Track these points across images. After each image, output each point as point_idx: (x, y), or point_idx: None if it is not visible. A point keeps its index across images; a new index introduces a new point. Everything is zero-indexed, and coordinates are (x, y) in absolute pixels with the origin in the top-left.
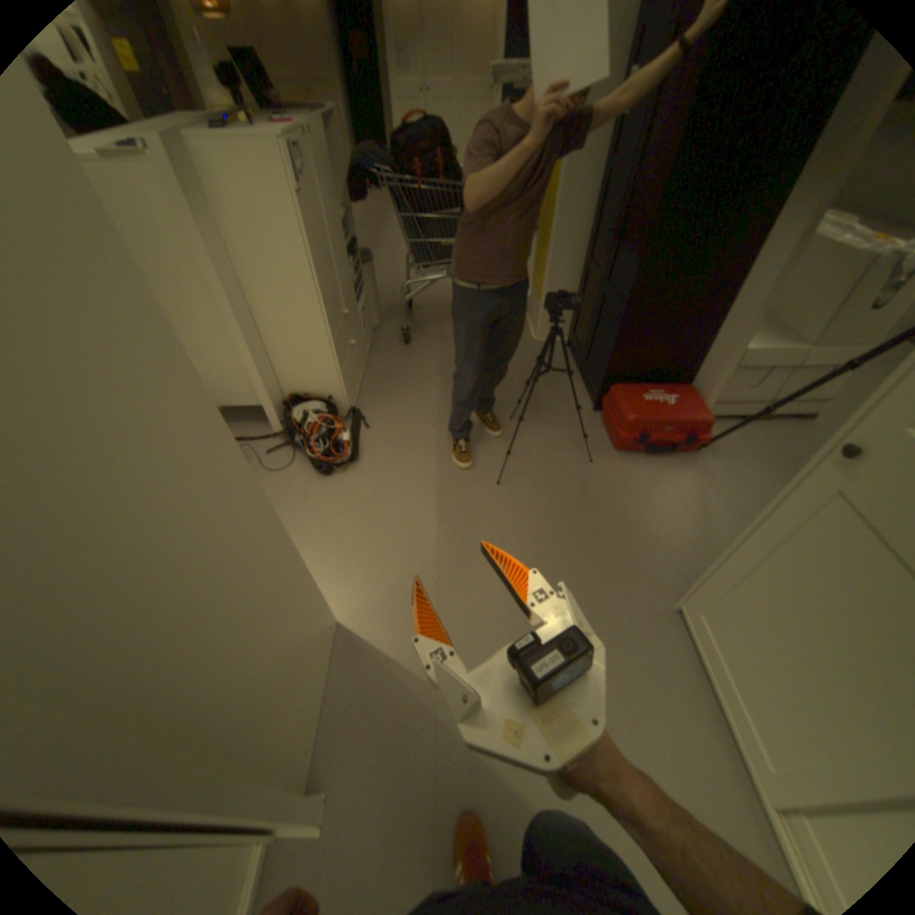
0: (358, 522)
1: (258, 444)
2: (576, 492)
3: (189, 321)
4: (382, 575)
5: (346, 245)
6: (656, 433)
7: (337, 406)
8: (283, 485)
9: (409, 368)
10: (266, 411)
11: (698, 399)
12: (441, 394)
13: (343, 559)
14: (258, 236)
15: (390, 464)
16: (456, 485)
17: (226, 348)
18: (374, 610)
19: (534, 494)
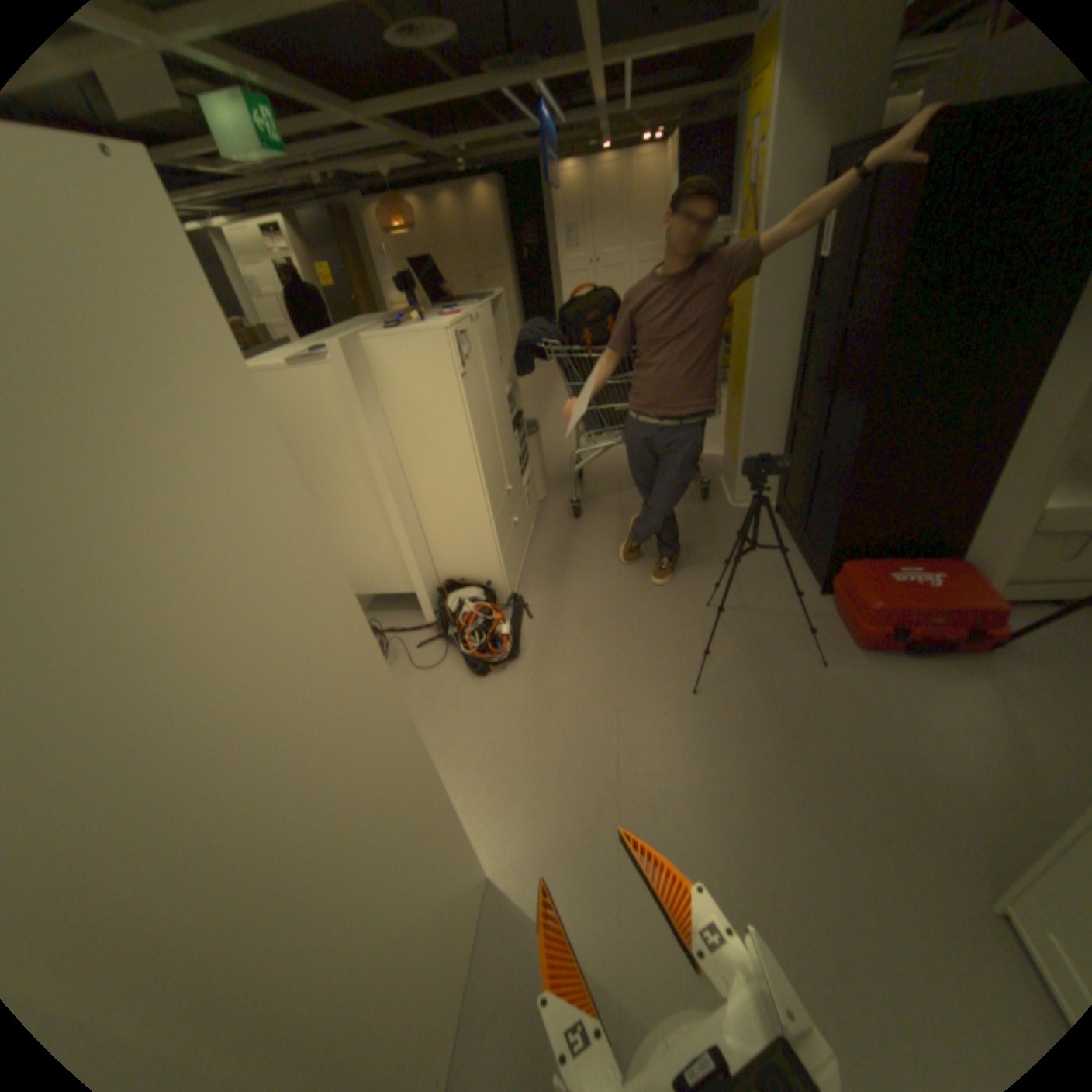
0: (517, 739)
1: (410, 636)
2: (809, 708)
3: (351, 508)
4: (545, 815)
5: (512, 419)
6: (920, 627)
7: (497, 593)
8: (433, 687)
9: (580, 545)
10: (420, 600)
11: (978, 579)
12: (619, 576)
13: (498, 789)
14: (423, 421)
15: (556, 664)
16: (640, 694)
17: (385, 533)
18: (534, 866)
19: (747, 710)
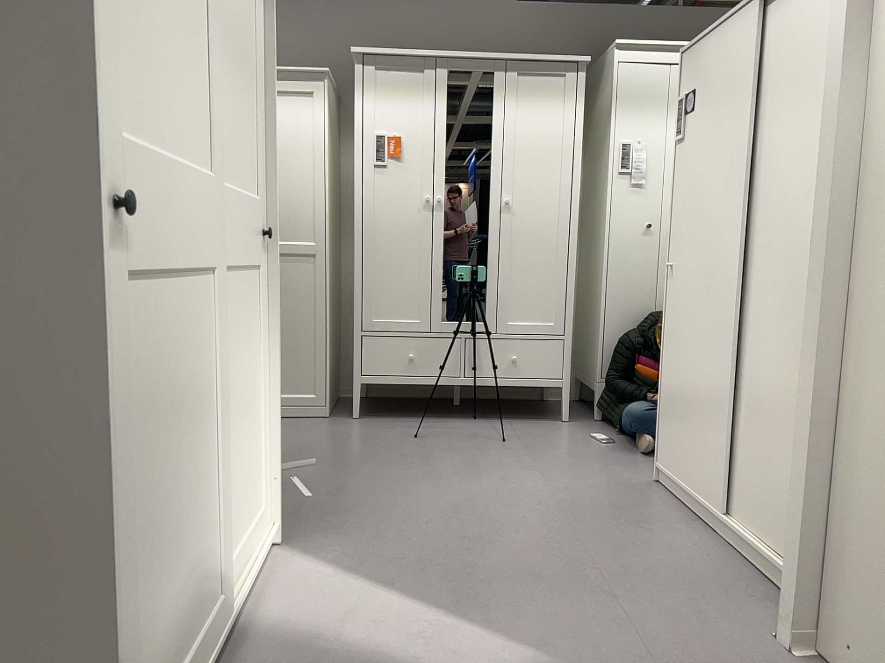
0: None
1: None
2: None
3: None
4: None
5: None
6: None
7: None
8: None
9: None
10: None
11: None
12: None
13: None
14: None
15: None
16: None
17: None
18: None
19: None
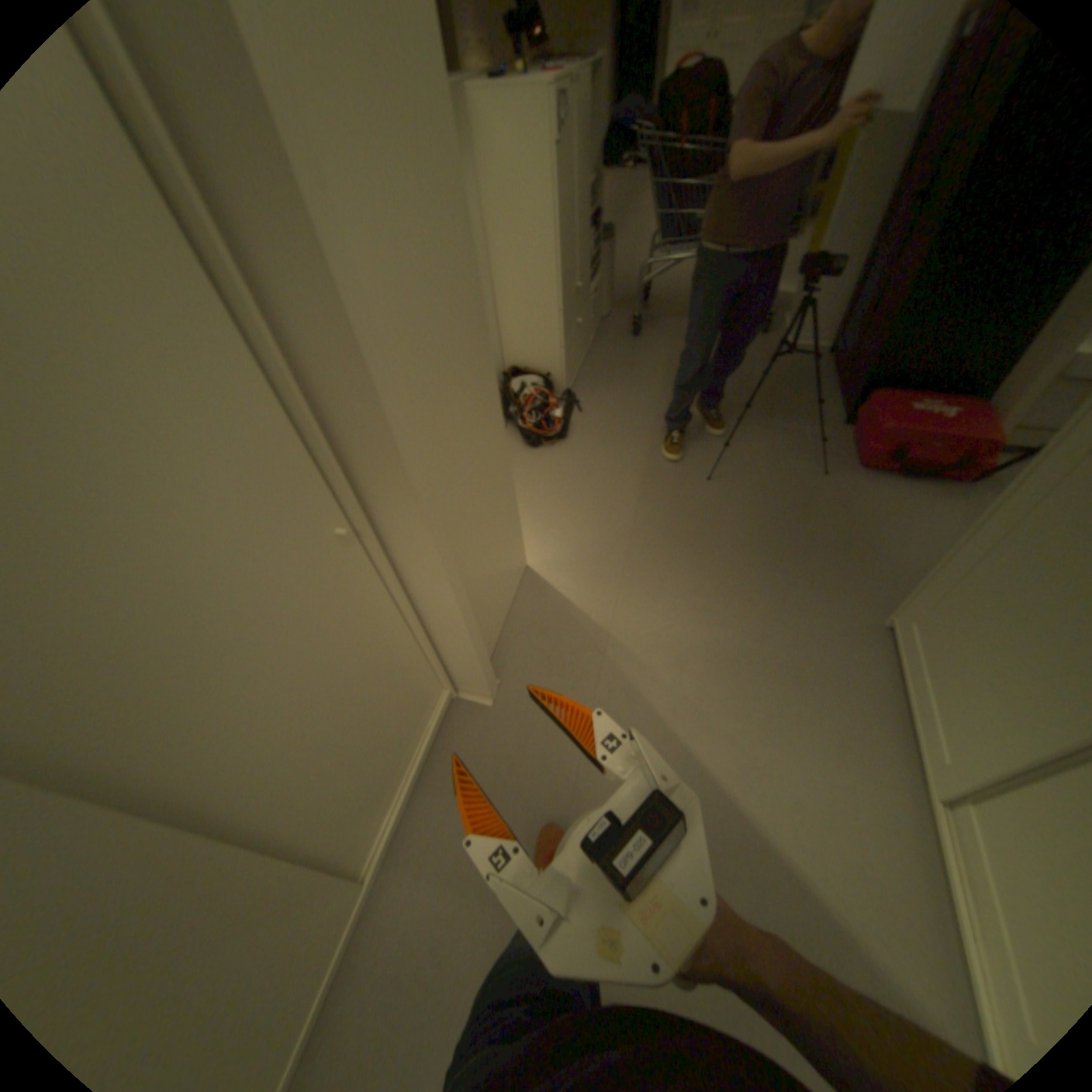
0: (560, 492)
1: None
2: (801, 502)
3: None
4: (576, 539)
5: (593, 216)
6: (921, 450)
7: (556, 387)
8: None
9: (635, 361)
10: None
11: (991, 416)
12: (666, 390)
13: (542, 520)
14: (515, 193)
15: (599, 448)
16: (664, 476)
17: None
18: (564, 565)
19: (750, 497)
